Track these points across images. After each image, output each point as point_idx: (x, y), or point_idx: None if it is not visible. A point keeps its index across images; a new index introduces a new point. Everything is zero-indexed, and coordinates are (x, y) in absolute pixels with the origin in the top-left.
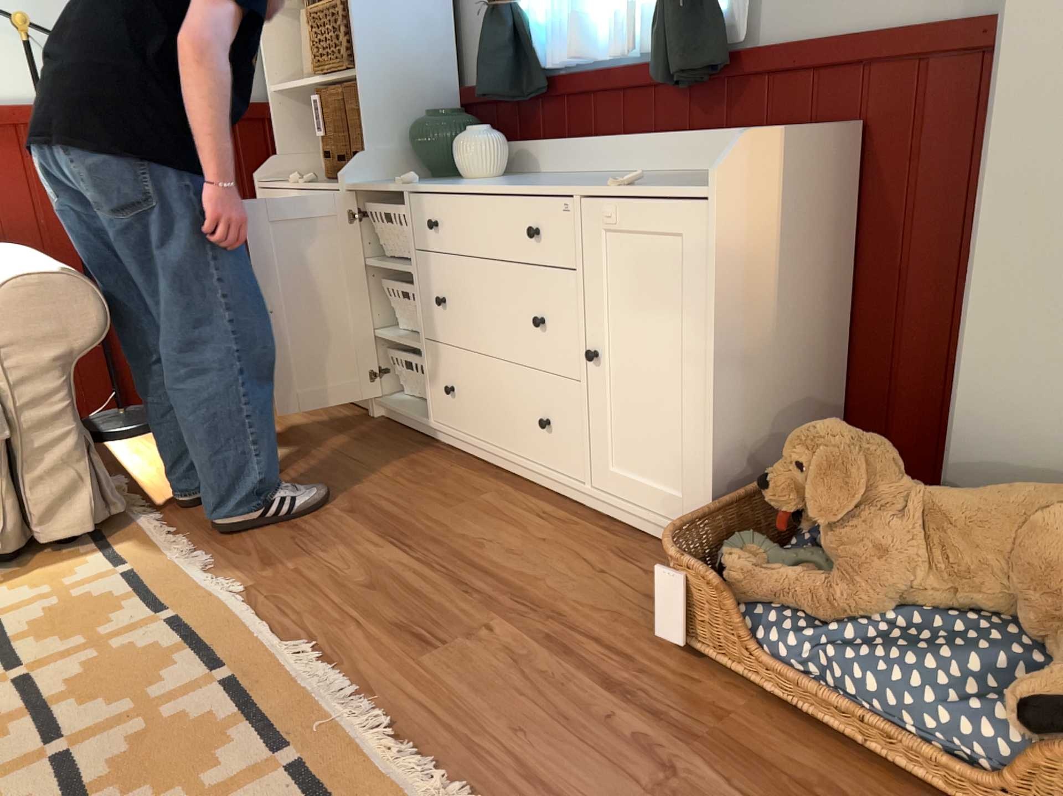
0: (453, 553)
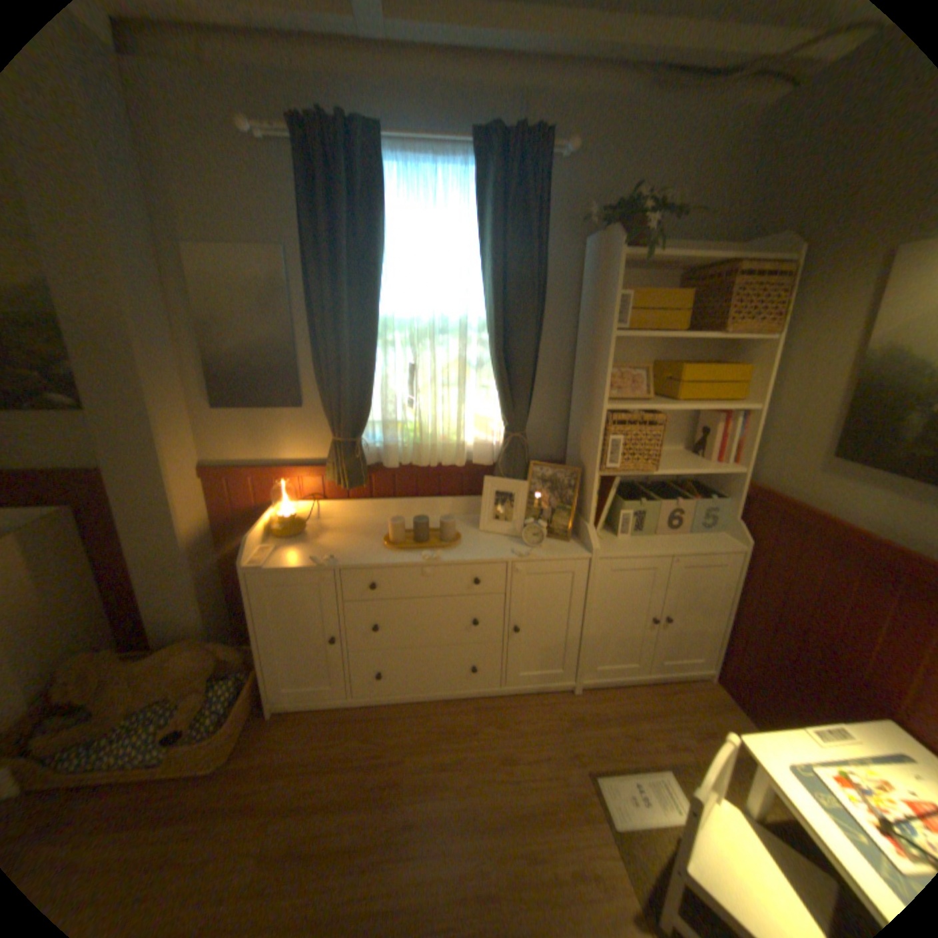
0: None
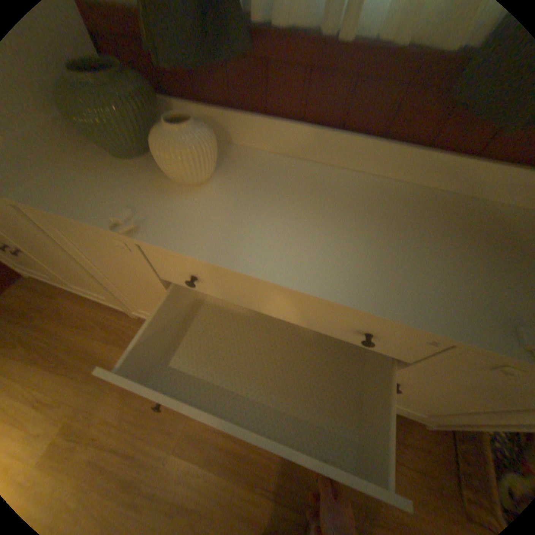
0: (305, 485)
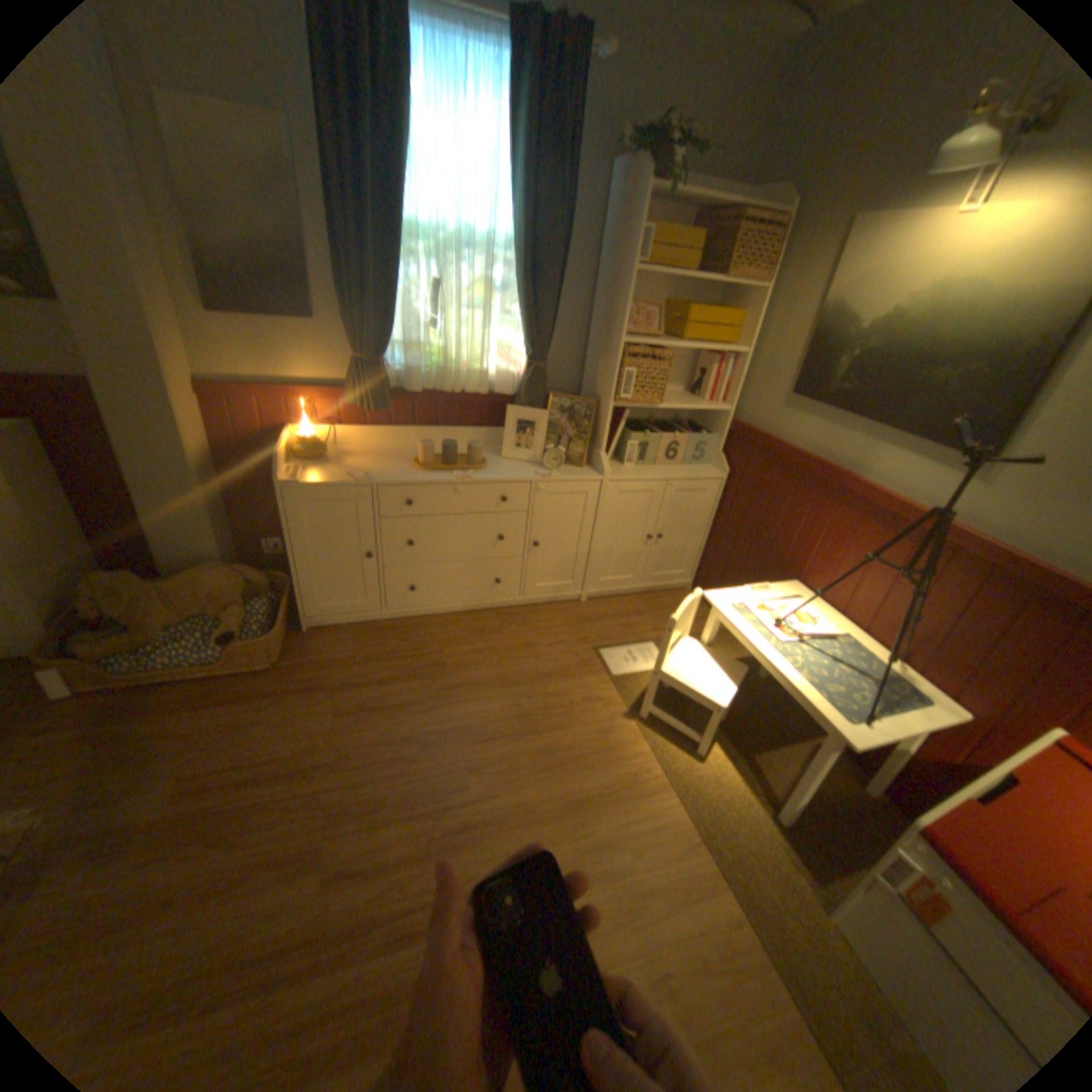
0: None
